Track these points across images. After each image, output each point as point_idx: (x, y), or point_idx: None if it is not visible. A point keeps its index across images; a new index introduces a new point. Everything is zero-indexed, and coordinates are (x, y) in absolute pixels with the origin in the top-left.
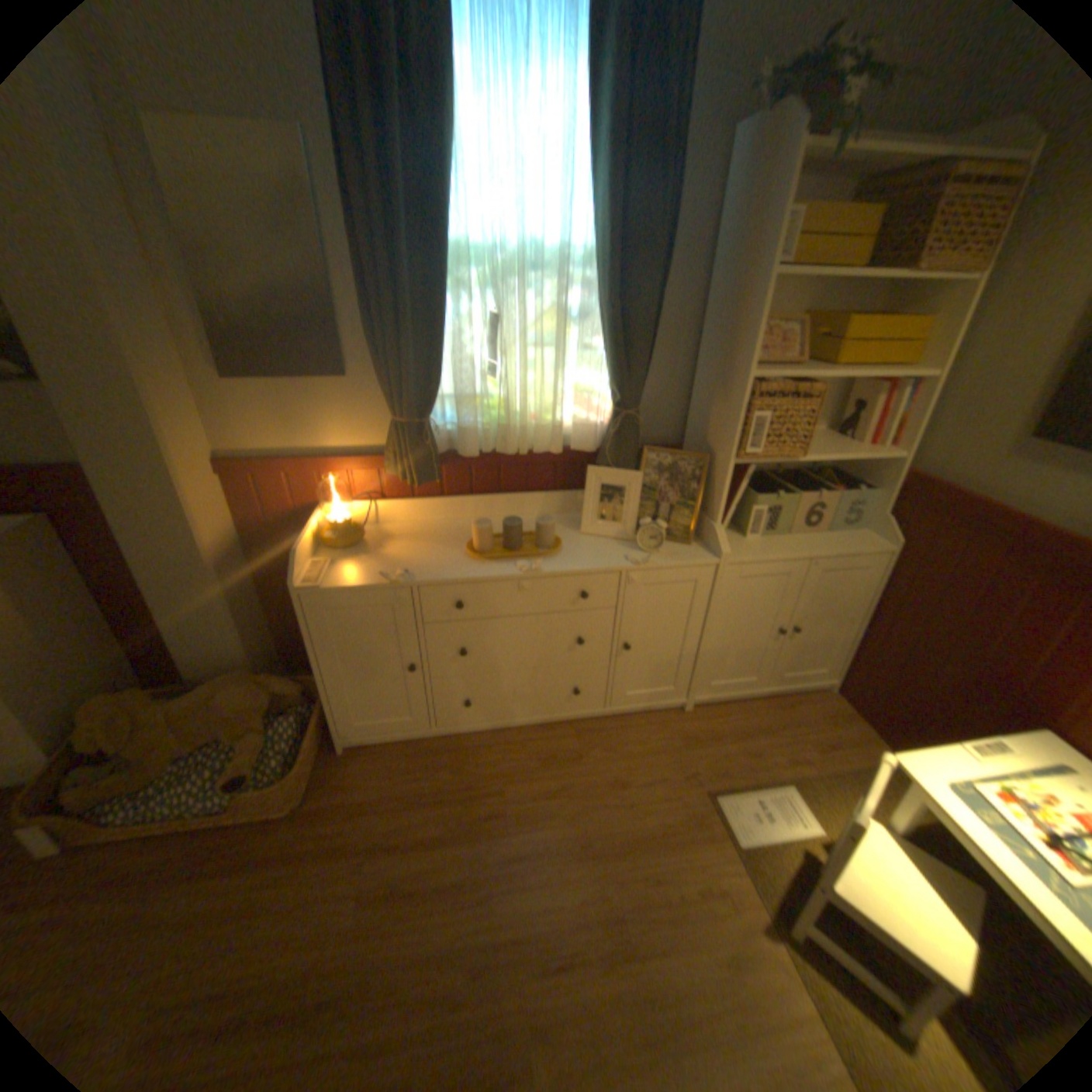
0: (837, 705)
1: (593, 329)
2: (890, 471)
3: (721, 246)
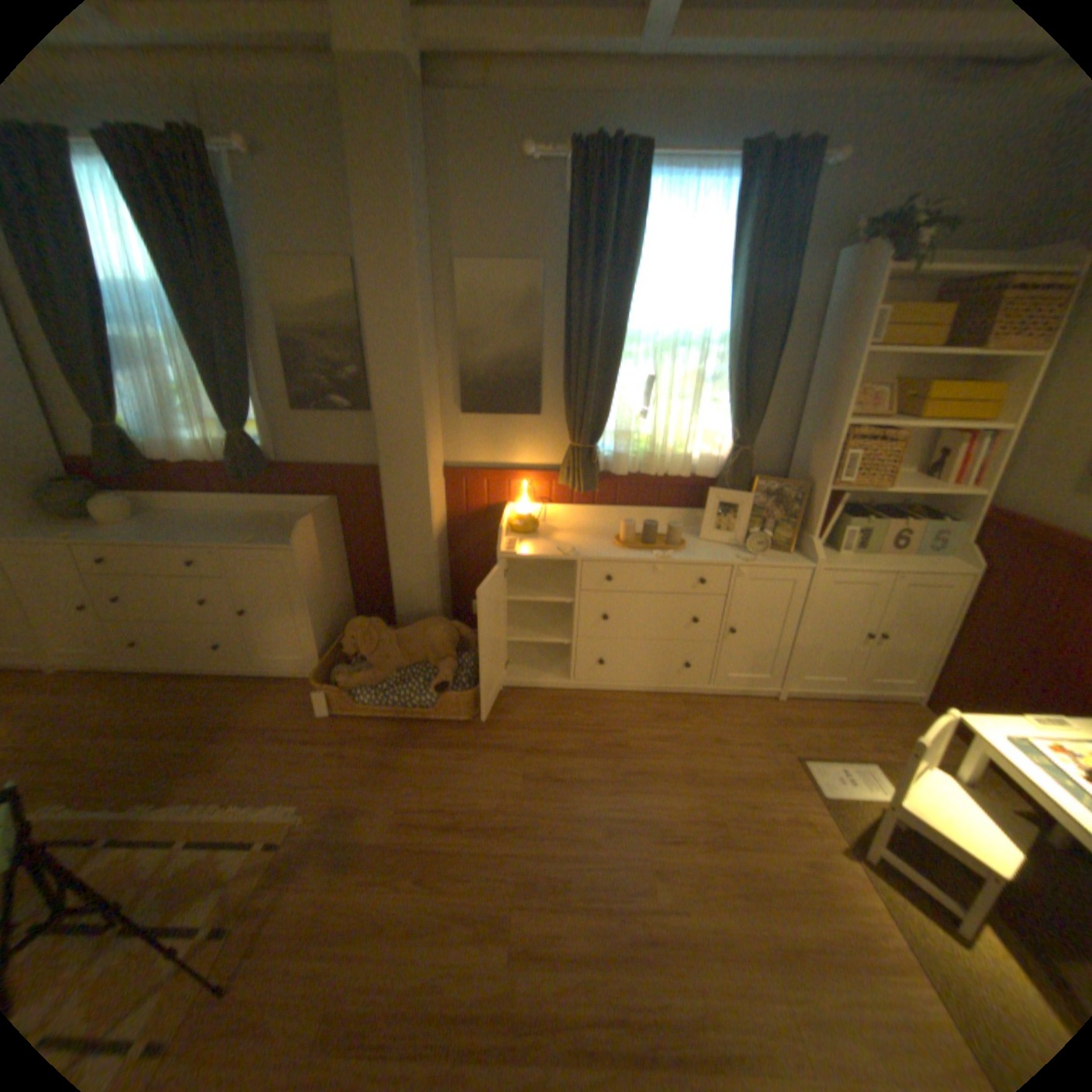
0: (925, 716)
1: (722, 388)
2: (973, 507)
3: (825, 330)
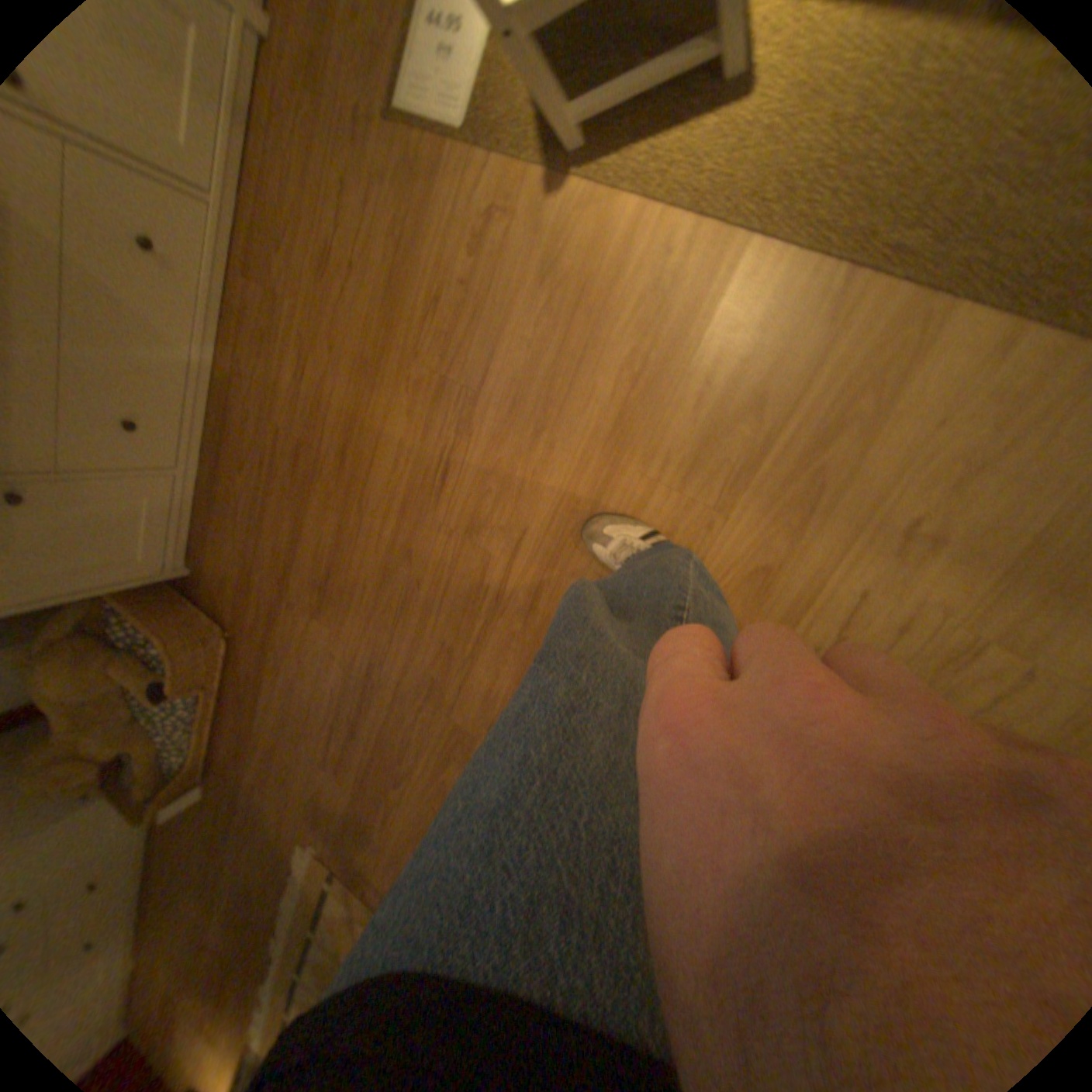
0: None
1: None
2: None
3: None
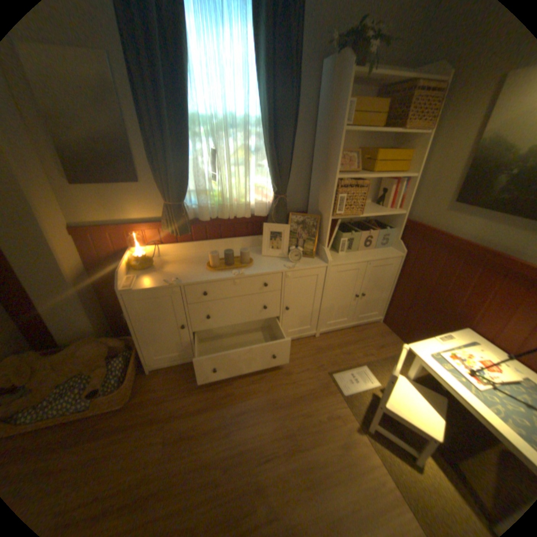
0: (383, 328)
1: (262, 157)
2: (399, 220)
3: (319, 117)
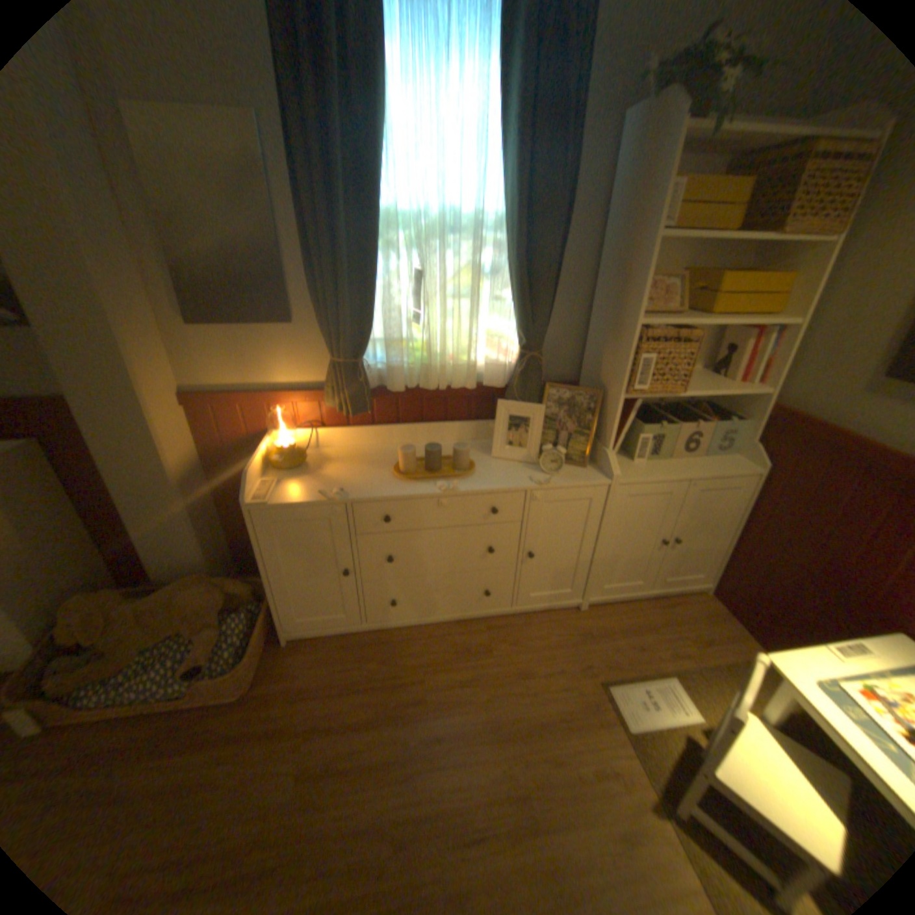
0: (713, 606)
1: (503, 283)
2: (758, 405)
3: (613, 213)
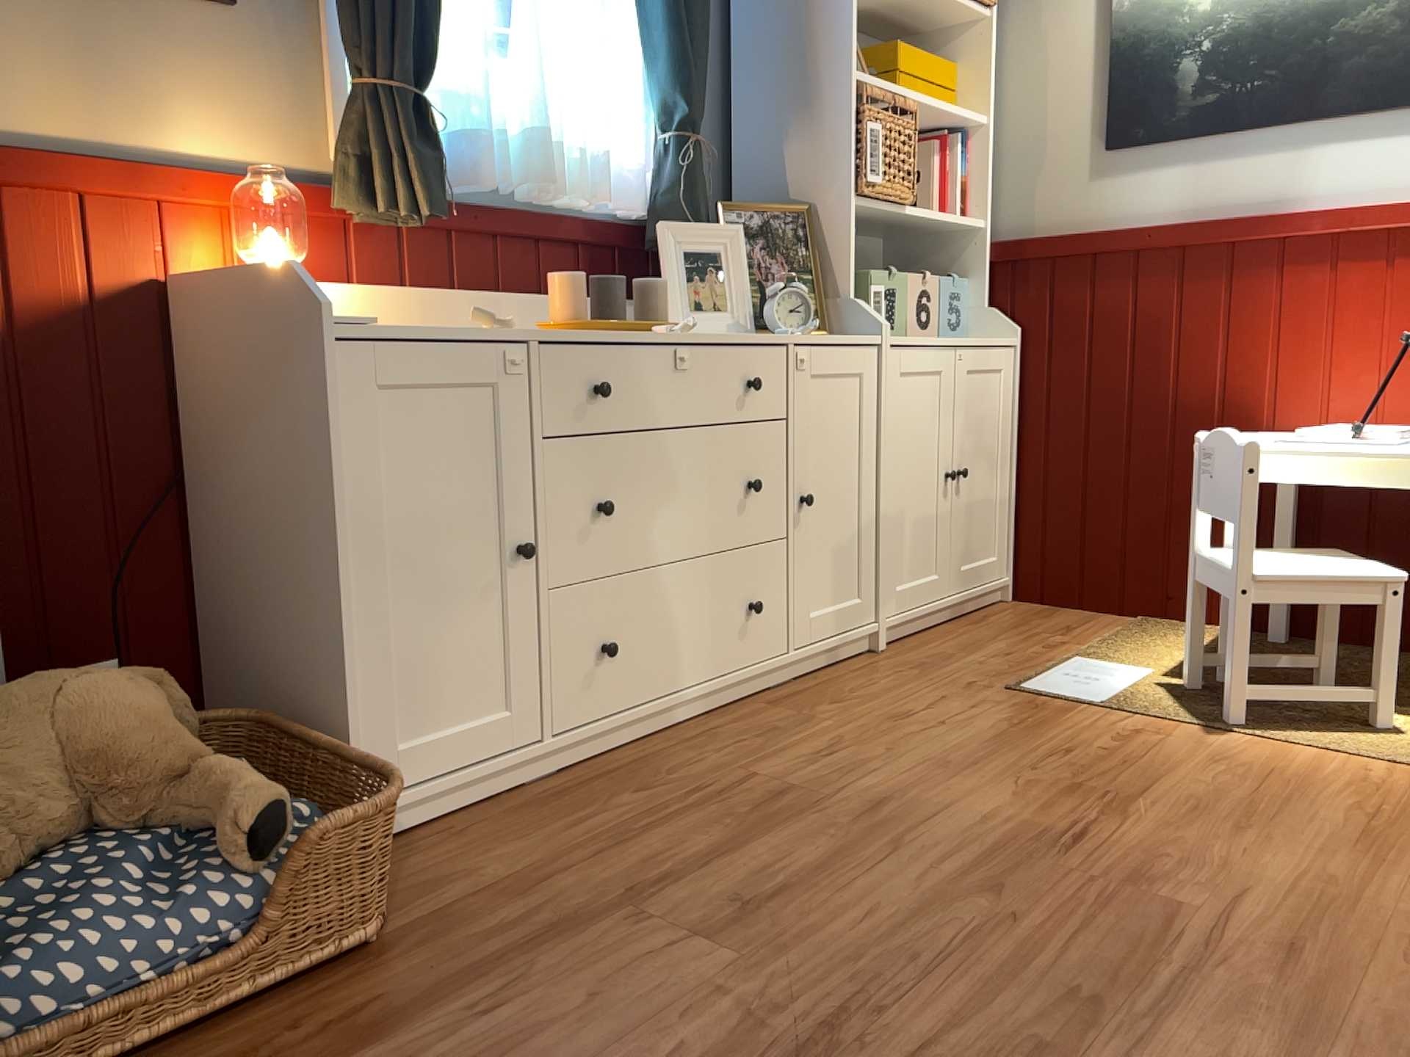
0: (1025, 606)
1: (625, 18)
2: (969, 254)
3: None
